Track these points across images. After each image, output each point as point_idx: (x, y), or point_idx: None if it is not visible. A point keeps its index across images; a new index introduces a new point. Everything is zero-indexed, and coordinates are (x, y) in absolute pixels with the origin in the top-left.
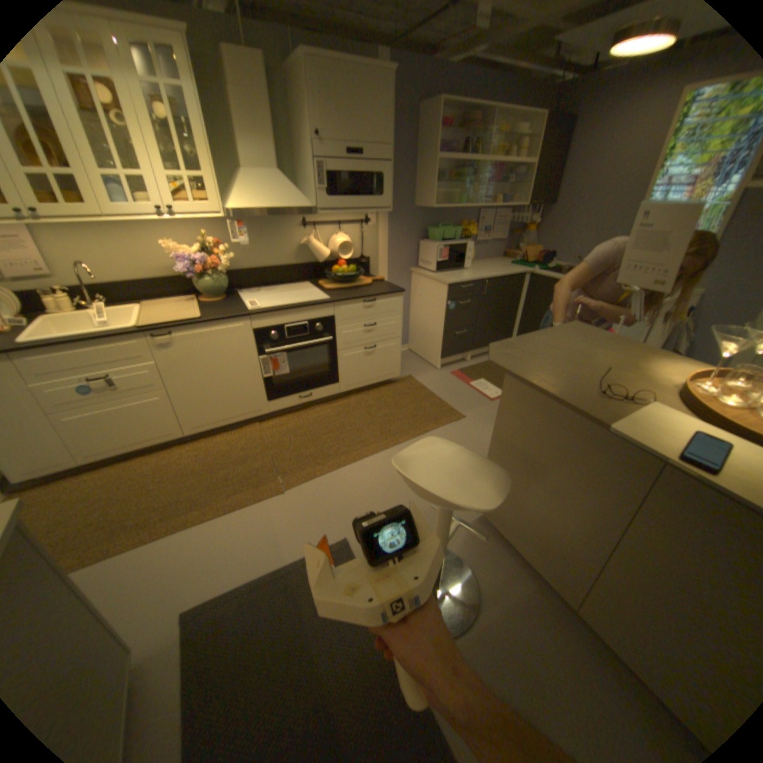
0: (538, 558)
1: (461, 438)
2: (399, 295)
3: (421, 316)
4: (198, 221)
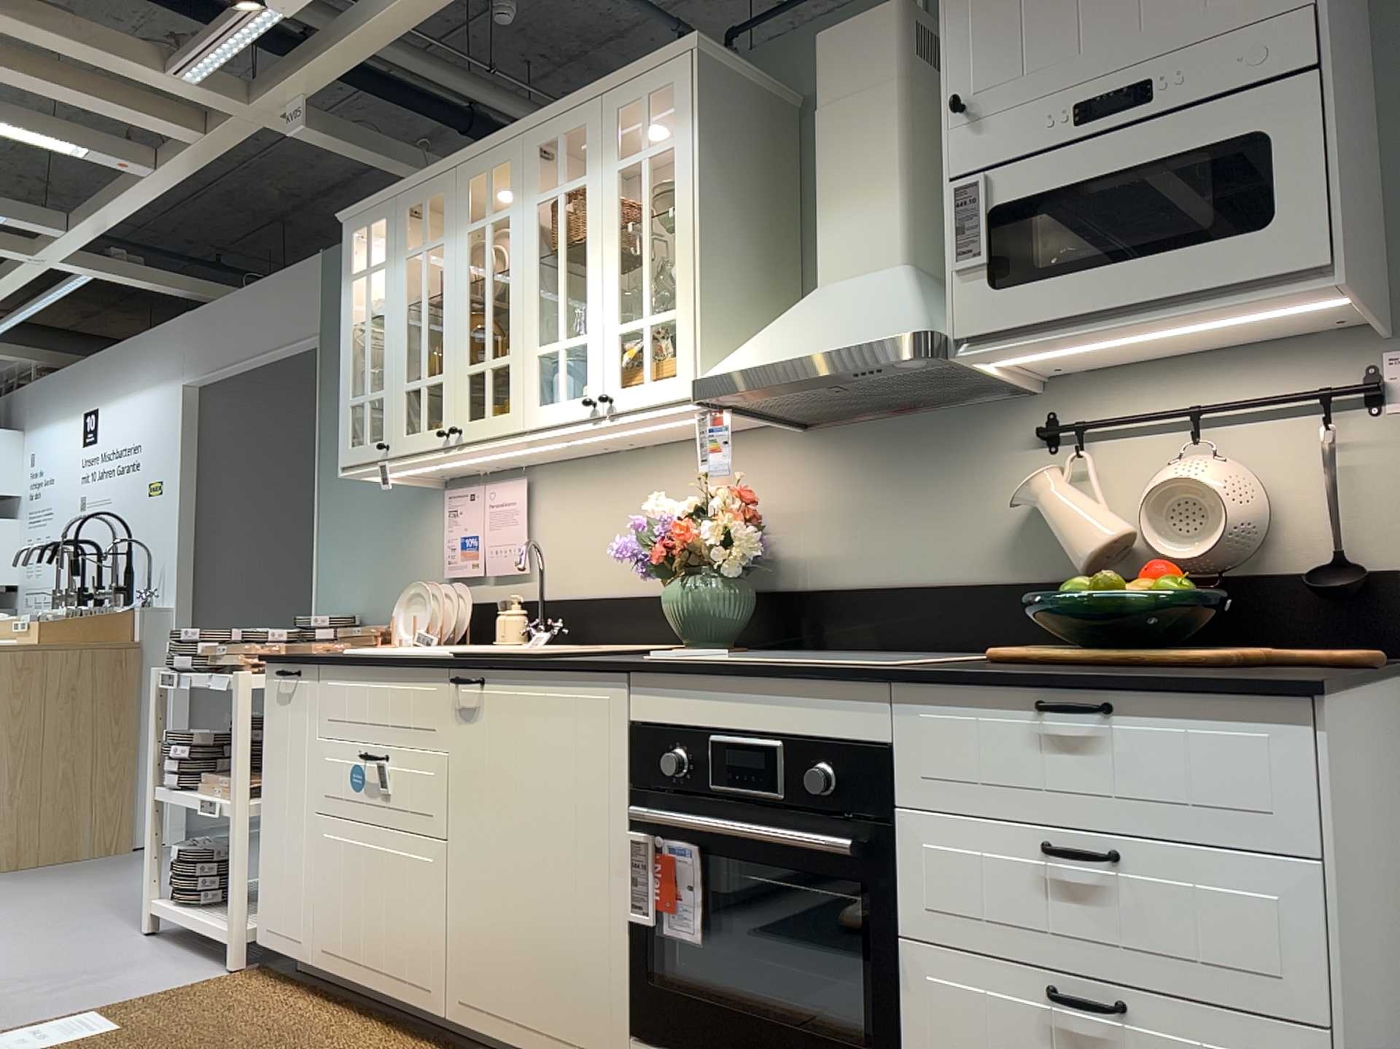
0: None
1: None
2: (1285, 711)
3: None
4: (759, 454)
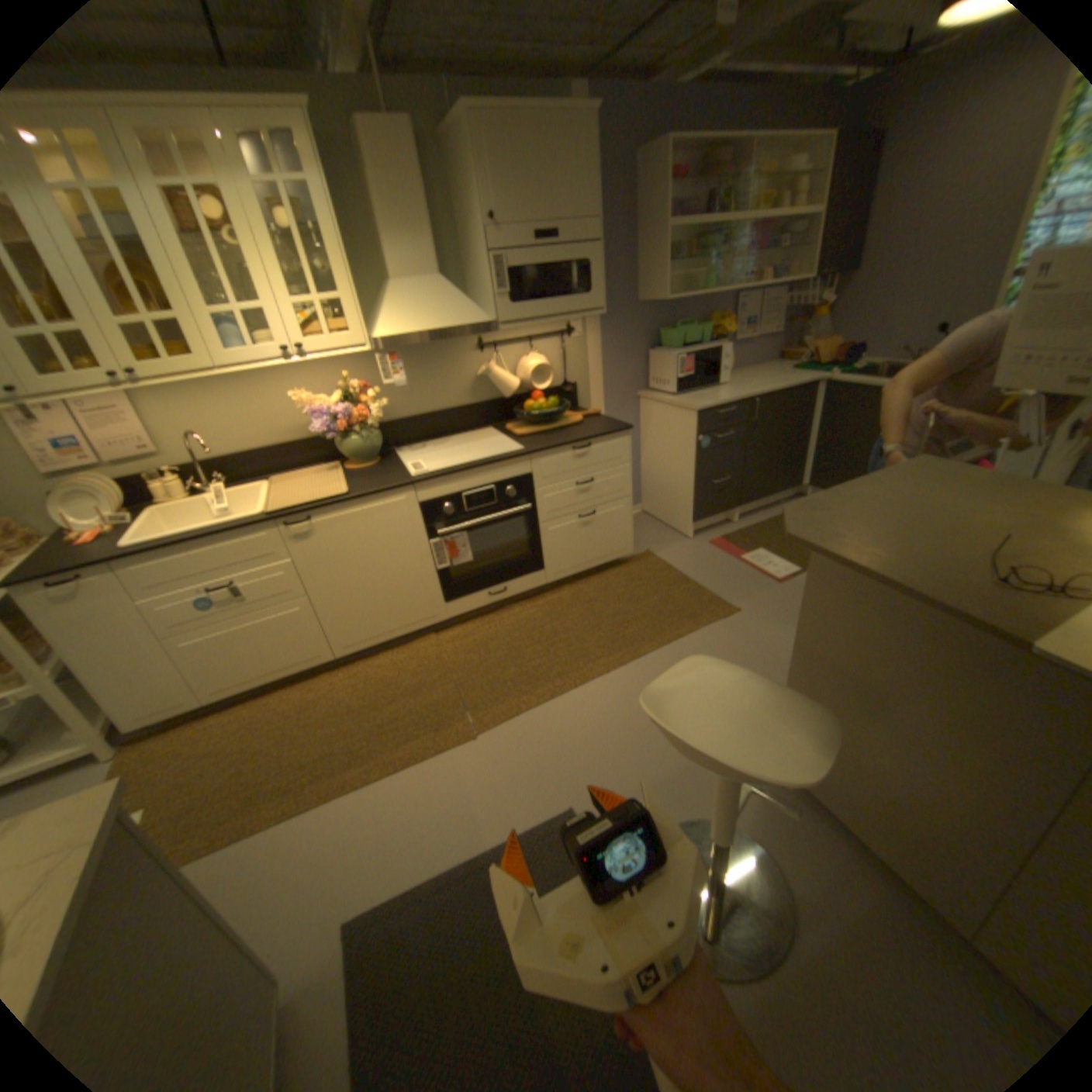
0: (890, 846)
1: (738, 645)
2: (624, 435)
3: (658, 462)
4: (338, 360)
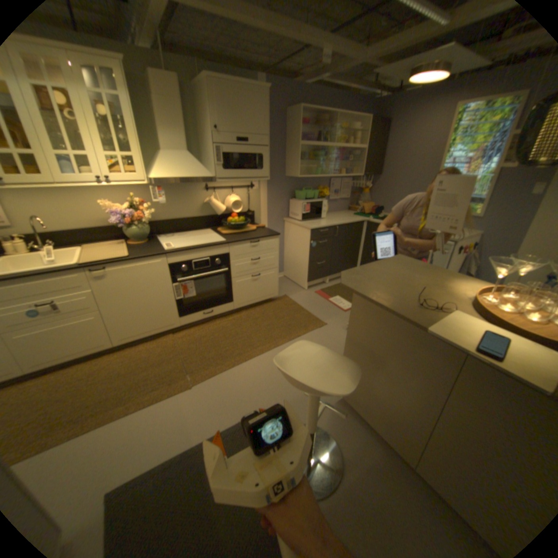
0: (384, 429)
1: (325, 340)
2: (276, 237)
3: (292, 252)
4: (129, 186)
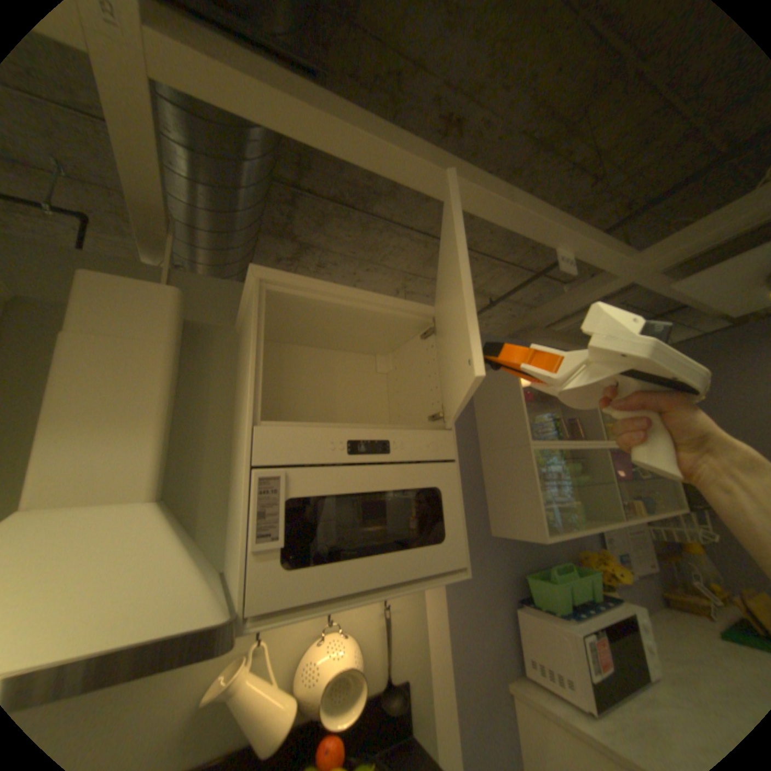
0: None
1: None
2: None
3: None
4: None
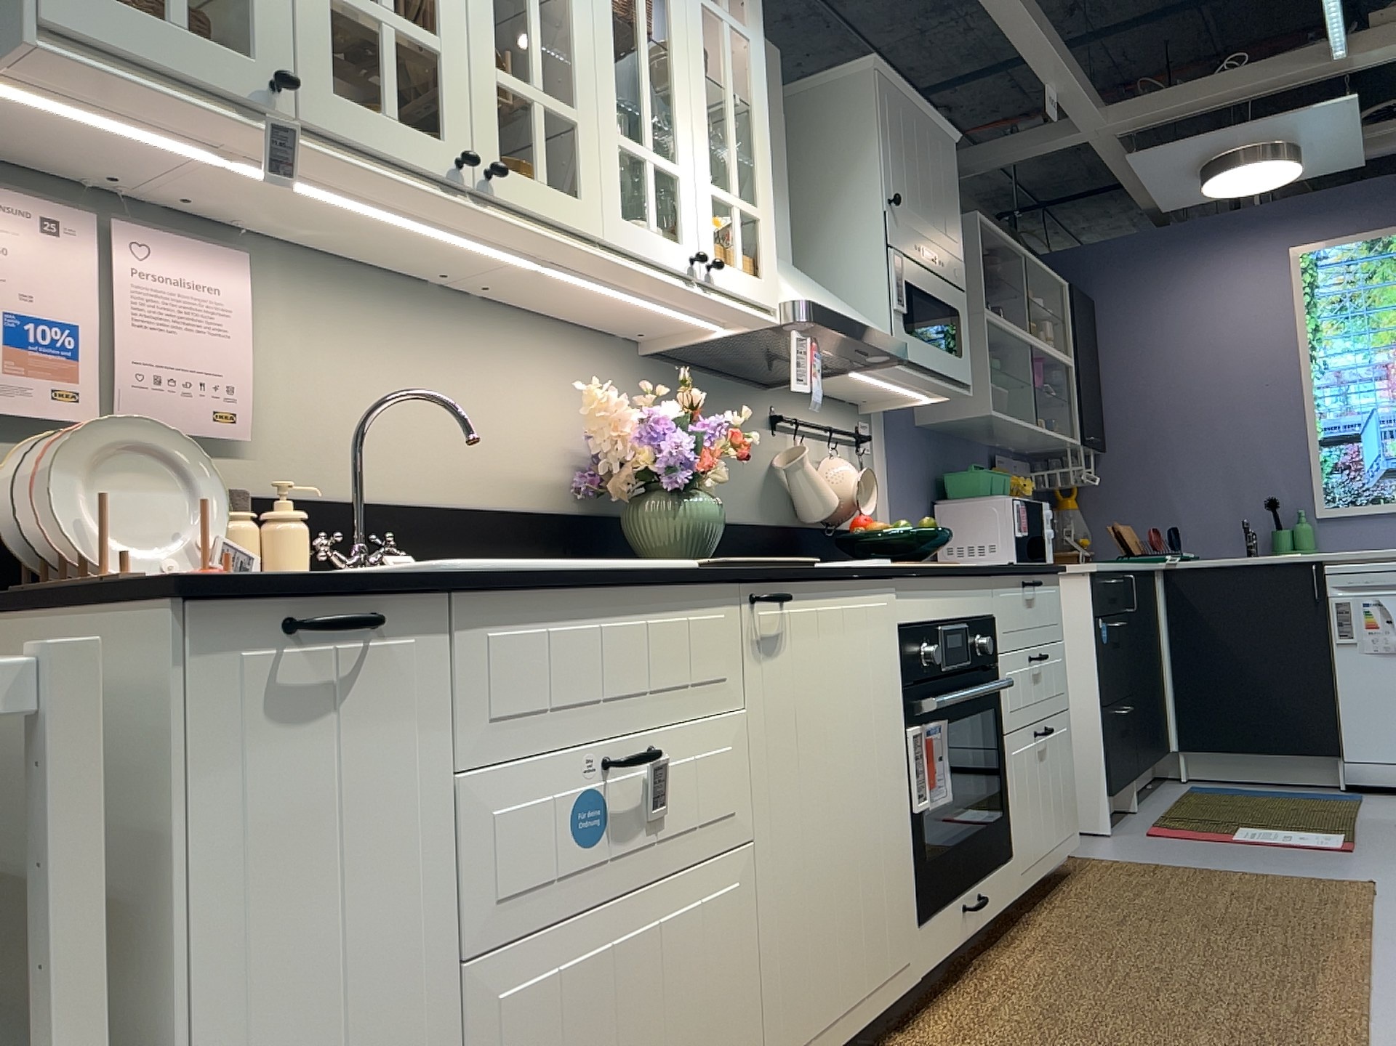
0: None
1: None
2: (1058, 580)
3: None
4: (607, 364)
